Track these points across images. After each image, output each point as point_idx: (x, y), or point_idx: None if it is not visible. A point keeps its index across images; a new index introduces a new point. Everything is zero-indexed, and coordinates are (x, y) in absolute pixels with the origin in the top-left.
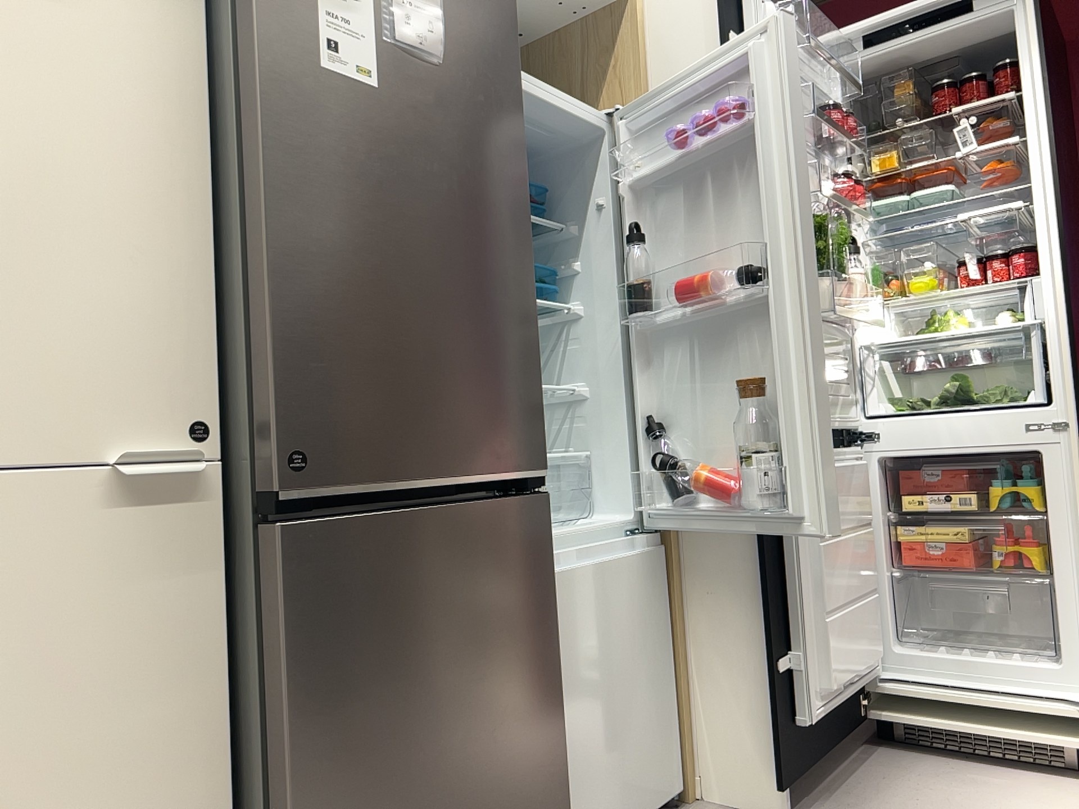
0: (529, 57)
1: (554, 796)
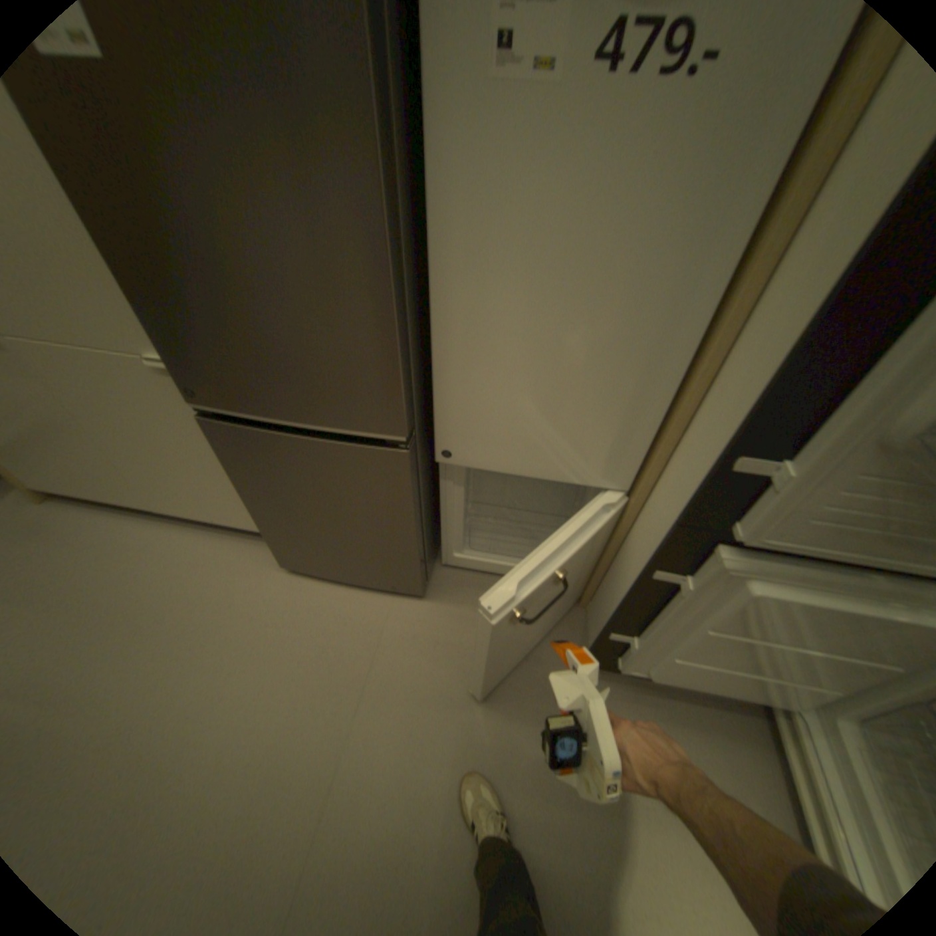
0: None
1: (414, 561)
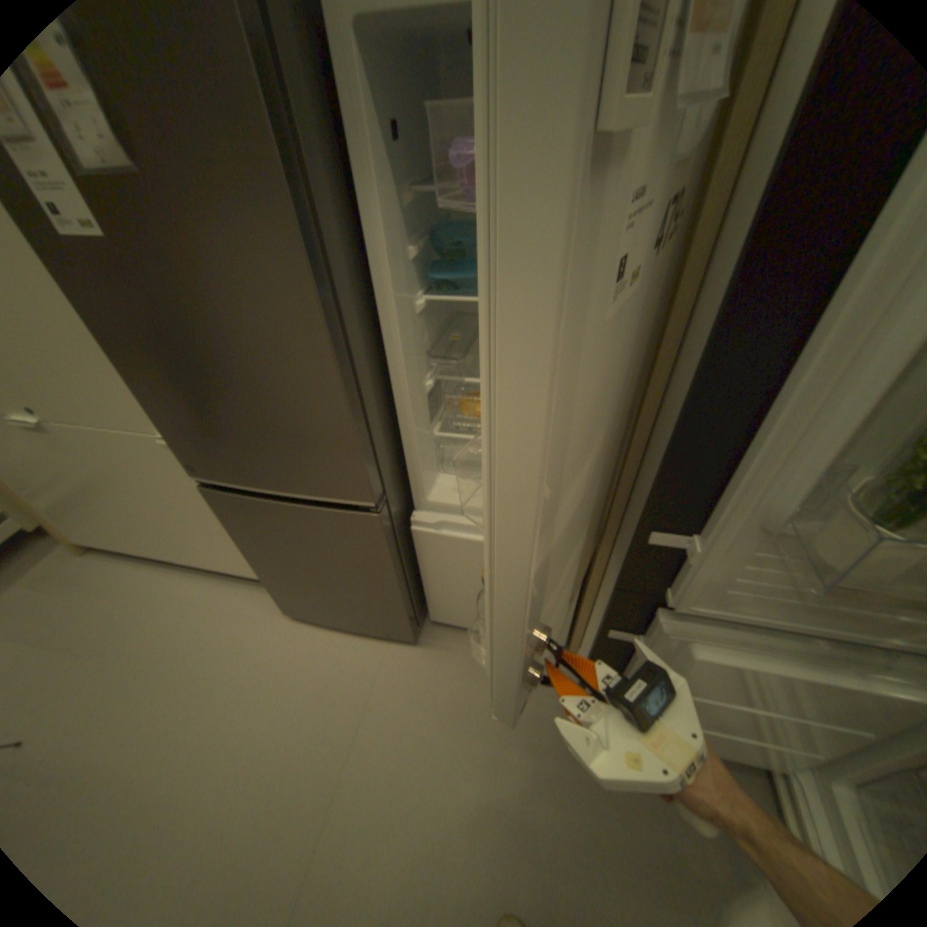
0: None
1: (401, 610)
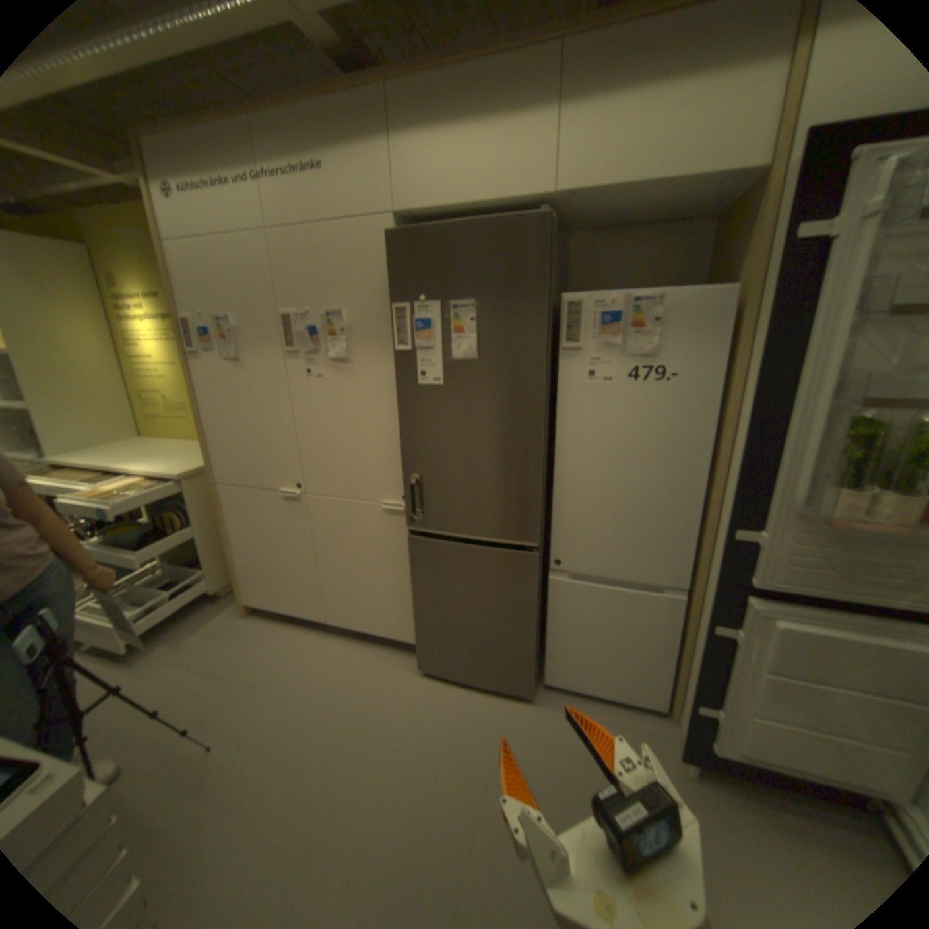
0: (734, 212)
1: (529, 659)
